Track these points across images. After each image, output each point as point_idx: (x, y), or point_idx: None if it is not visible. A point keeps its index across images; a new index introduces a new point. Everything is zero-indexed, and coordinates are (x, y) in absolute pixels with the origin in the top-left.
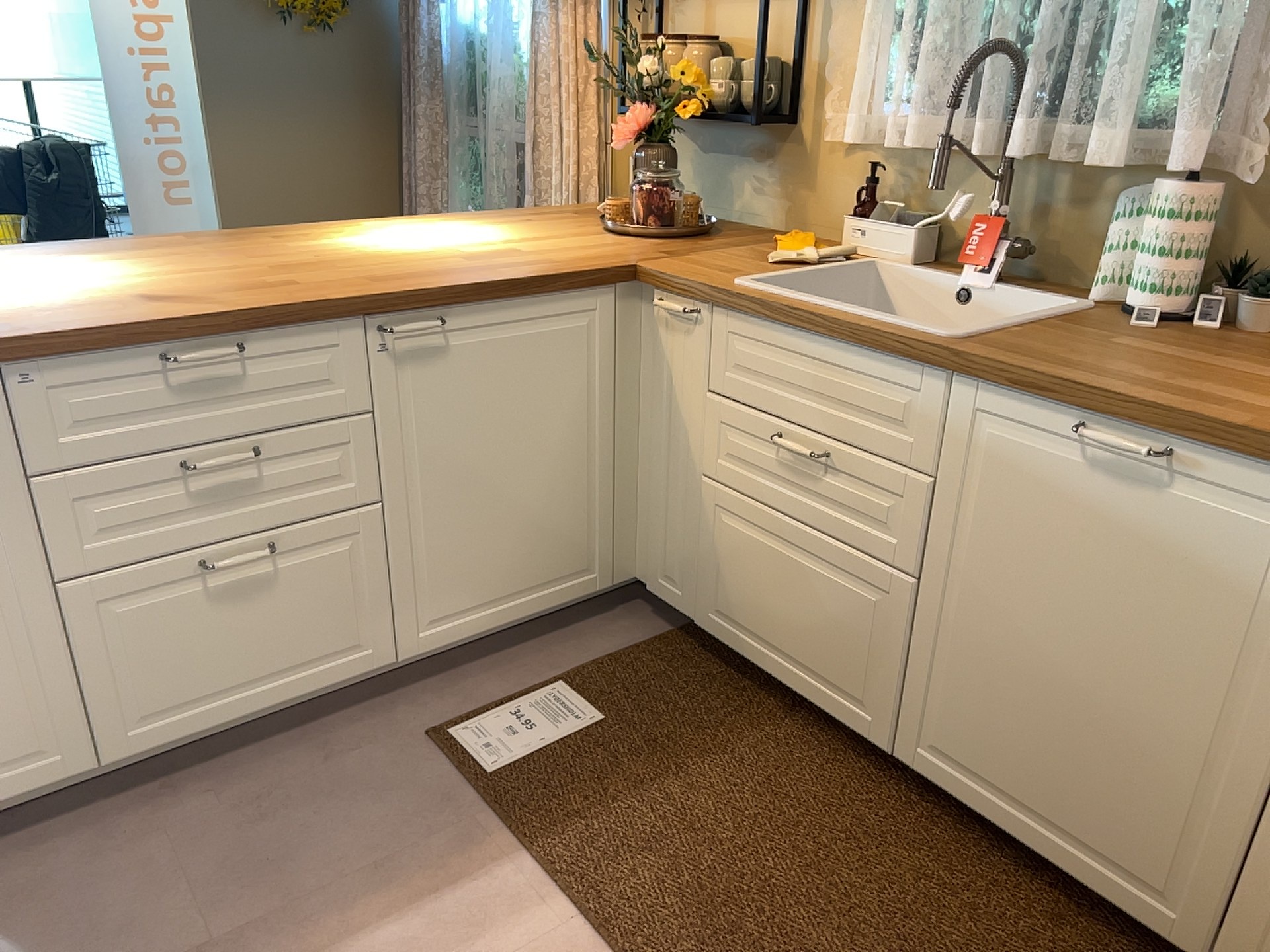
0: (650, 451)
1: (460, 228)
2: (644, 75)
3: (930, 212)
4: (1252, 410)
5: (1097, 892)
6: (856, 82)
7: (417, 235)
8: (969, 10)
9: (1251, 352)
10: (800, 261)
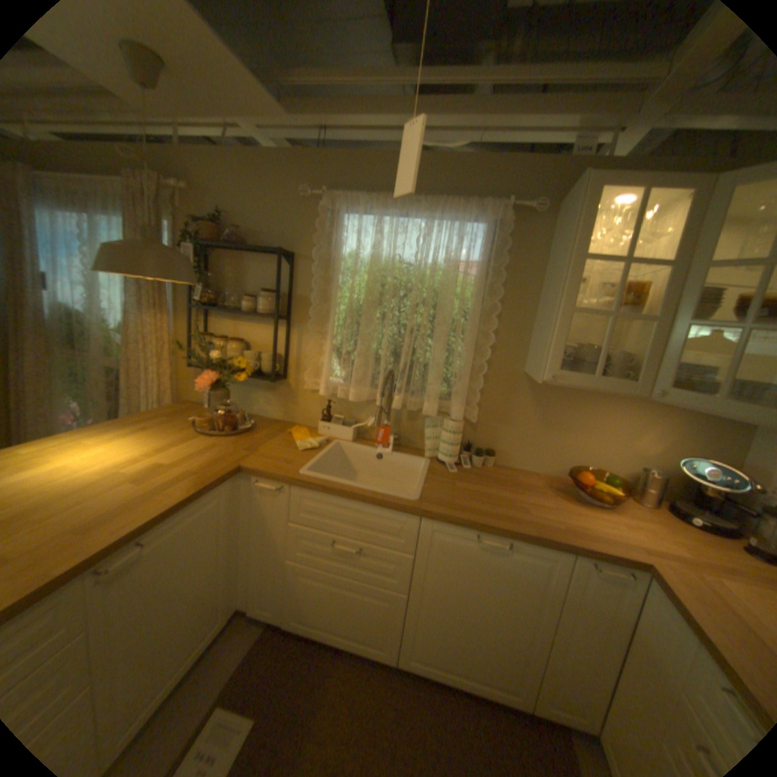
0: (247, 549)
1: (102, 445)
2: (213, 358)
3: (353, 417)
4: (528, 522)
5: (491, 700)
6: (317, 366)
7: (73, 459)
8: (372, 352)
9: (490, 480)
10: (311, 447)
